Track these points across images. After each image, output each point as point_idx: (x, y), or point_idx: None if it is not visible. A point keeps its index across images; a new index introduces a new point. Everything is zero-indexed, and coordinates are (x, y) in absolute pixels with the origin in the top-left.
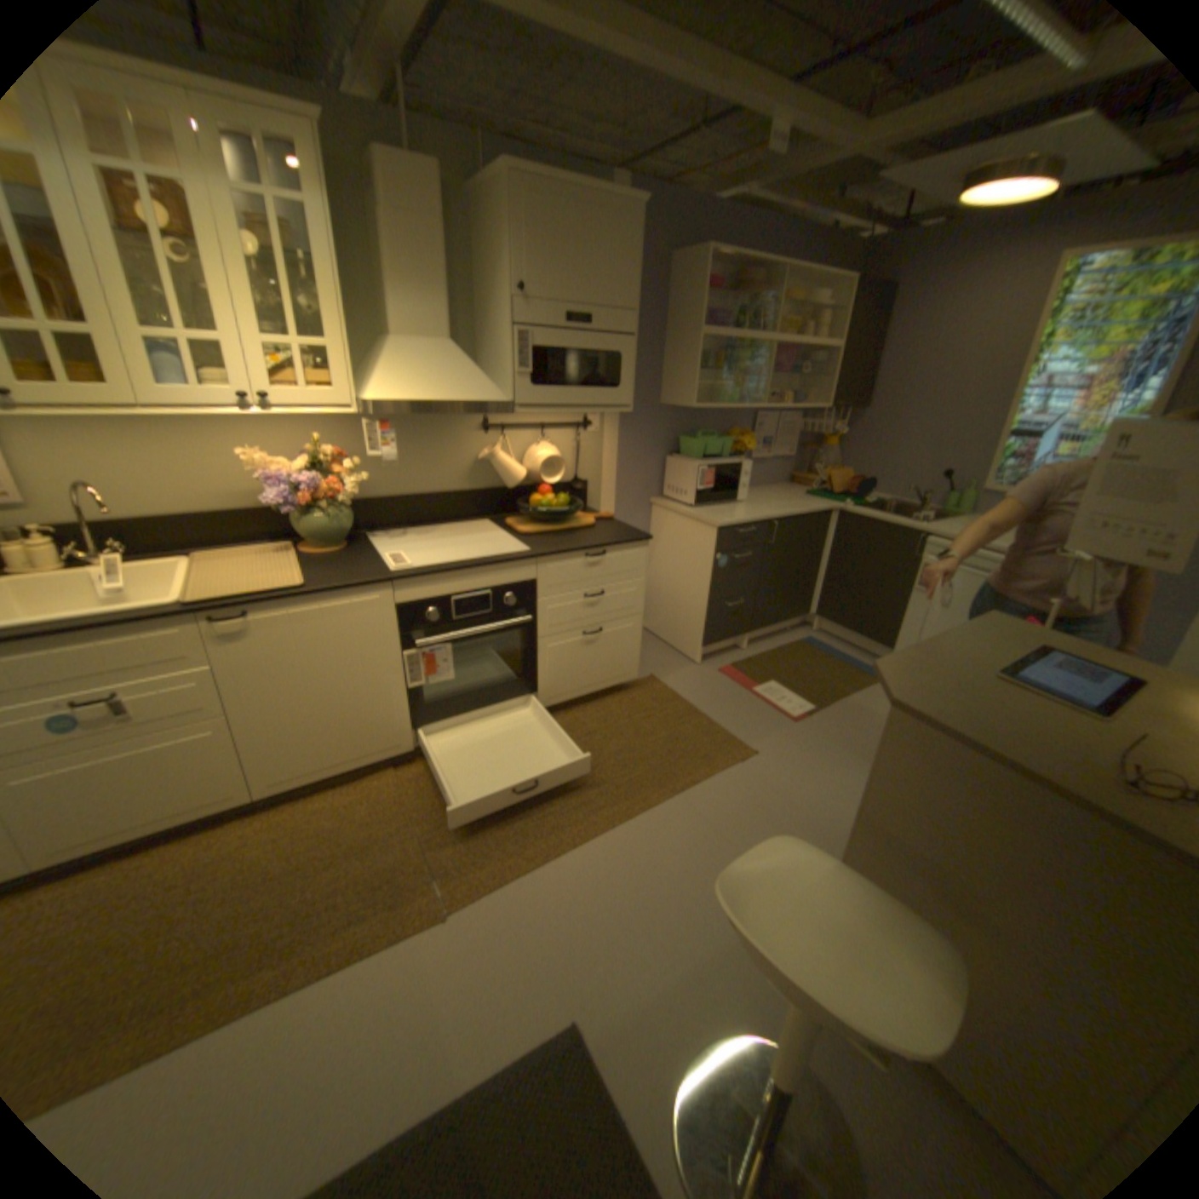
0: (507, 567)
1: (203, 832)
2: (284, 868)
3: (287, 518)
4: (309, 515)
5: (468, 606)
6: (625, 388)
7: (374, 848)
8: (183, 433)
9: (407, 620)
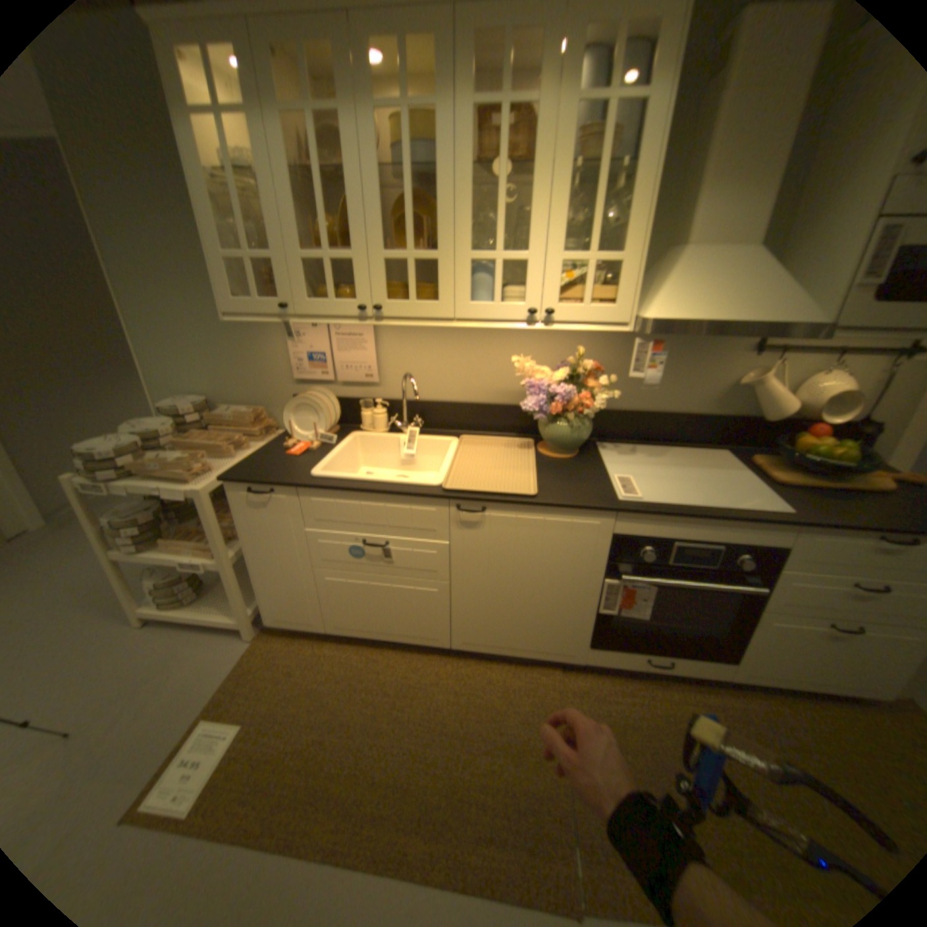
0: (756, 528)
1: (415, 653)
2: (456, 729)
3: (535, 422)
4: (554, 423)
5: (690, 556)
6: None
7: (528, 759)
8: (479, 339)
9: (620, 552)
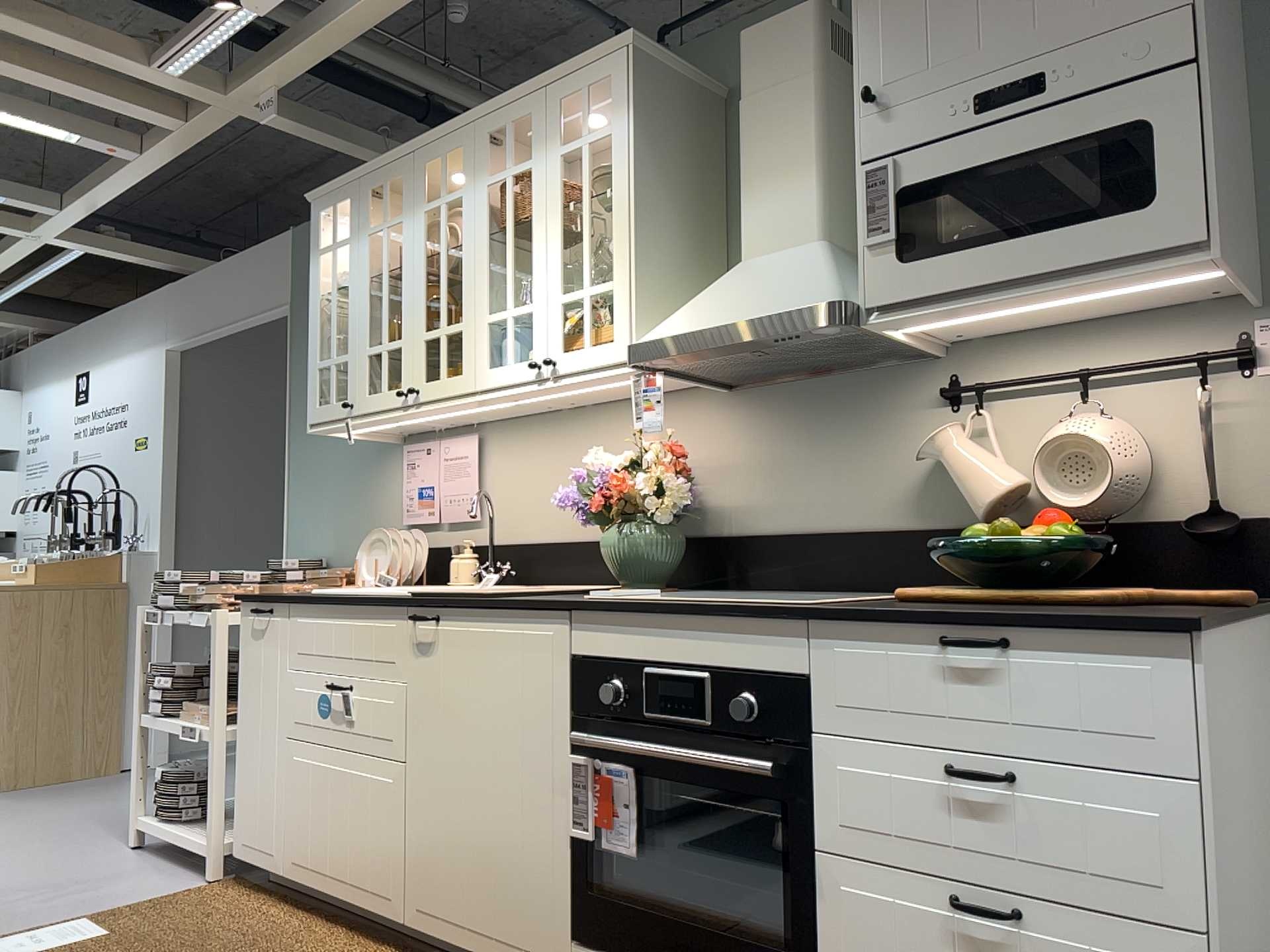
0: (743, 628)
1: (370, 940)
2: None
3: (602, 539)
4: (610, 533)
5: (673, 699)
6: (1170, 201)
7: None
8: (582, 444)
9: (581, 691)
